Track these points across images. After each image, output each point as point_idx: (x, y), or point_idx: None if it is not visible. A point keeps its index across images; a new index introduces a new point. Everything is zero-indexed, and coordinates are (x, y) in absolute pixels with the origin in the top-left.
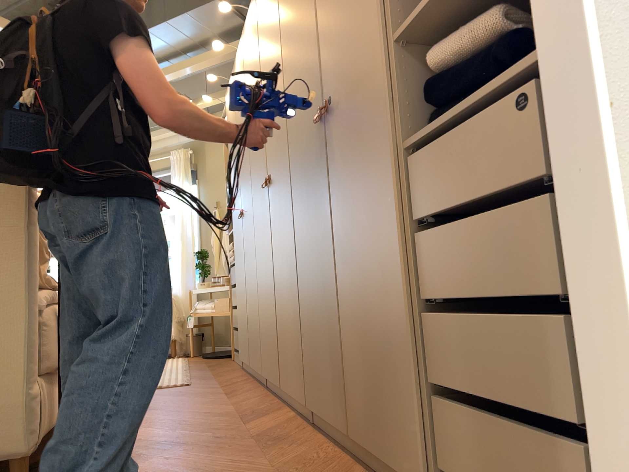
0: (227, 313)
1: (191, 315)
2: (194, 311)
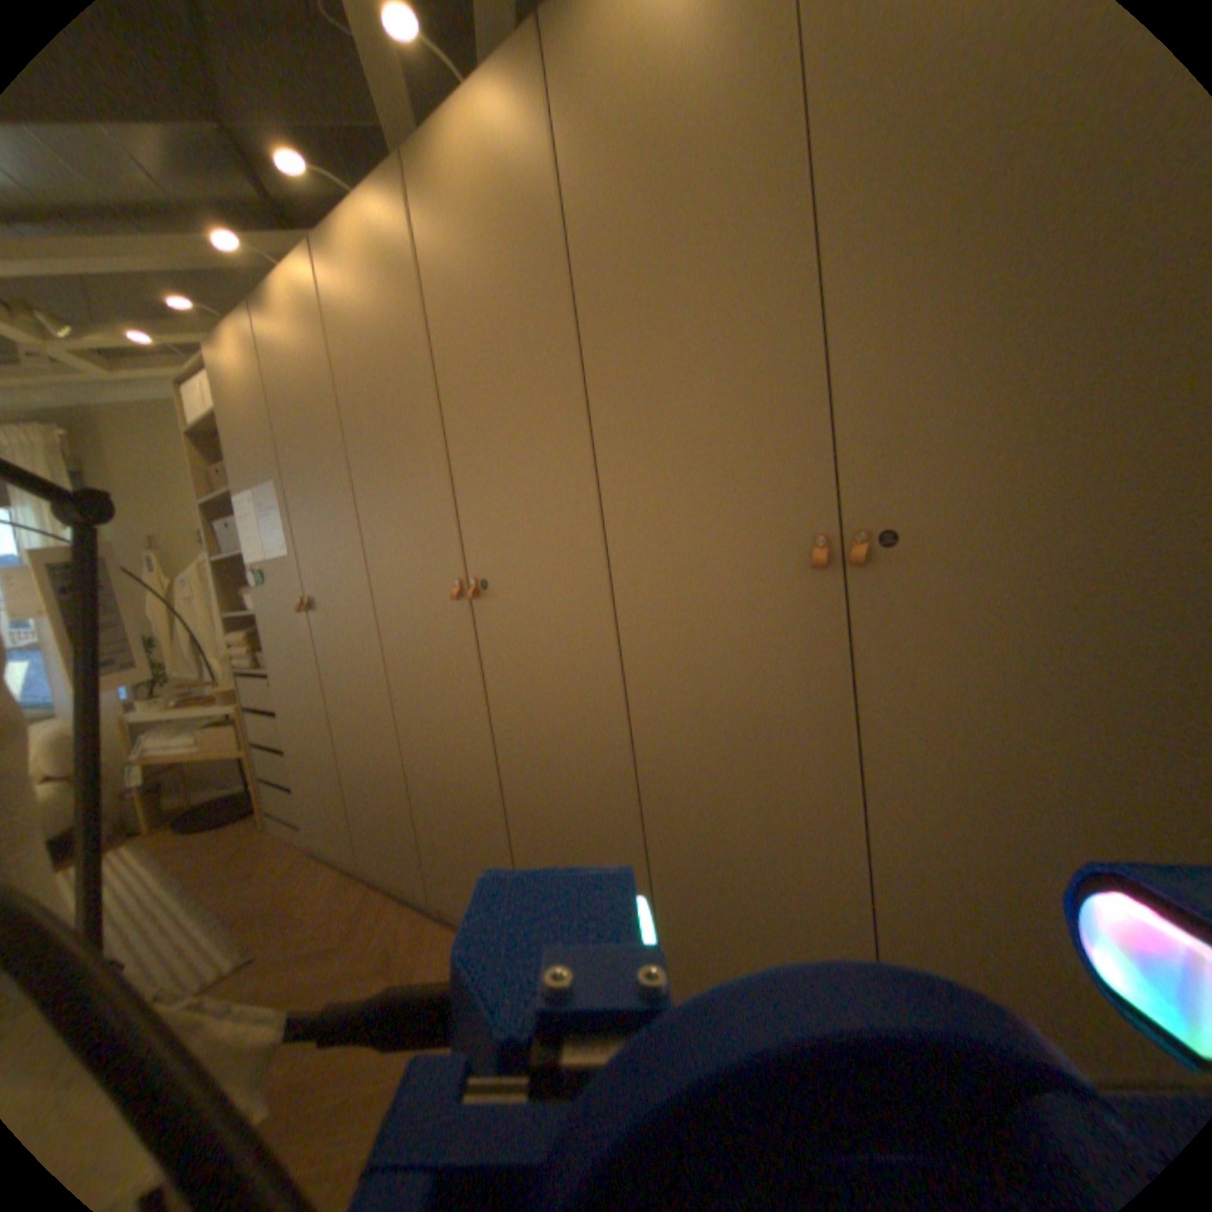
0: (232, 752)
1: (133, 761)
2: (140, 754)
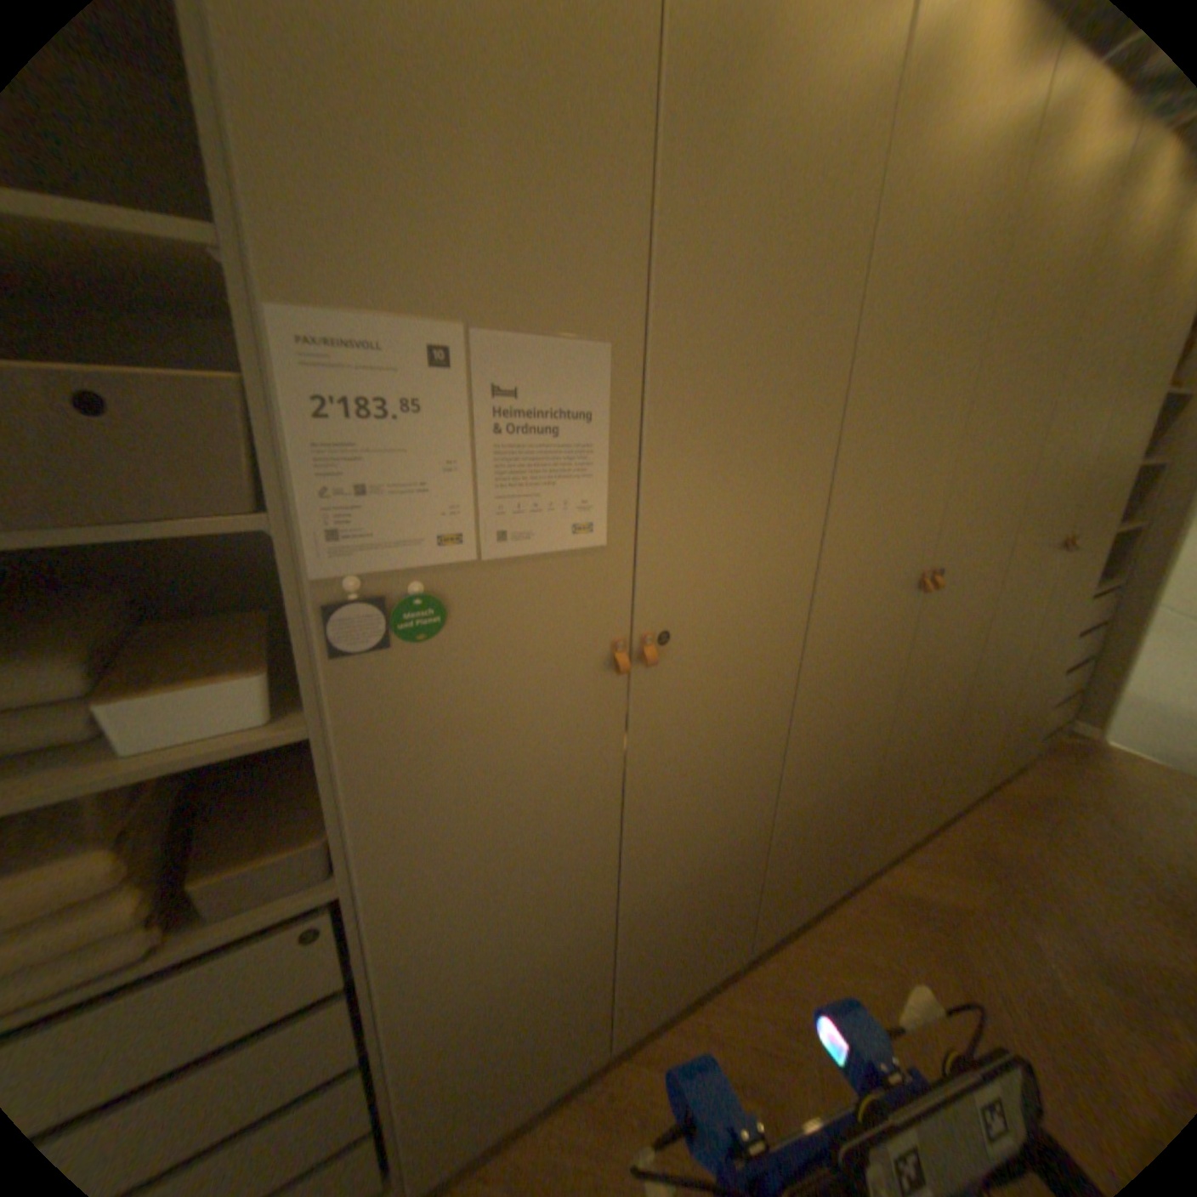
0: None
1: None
2: None
